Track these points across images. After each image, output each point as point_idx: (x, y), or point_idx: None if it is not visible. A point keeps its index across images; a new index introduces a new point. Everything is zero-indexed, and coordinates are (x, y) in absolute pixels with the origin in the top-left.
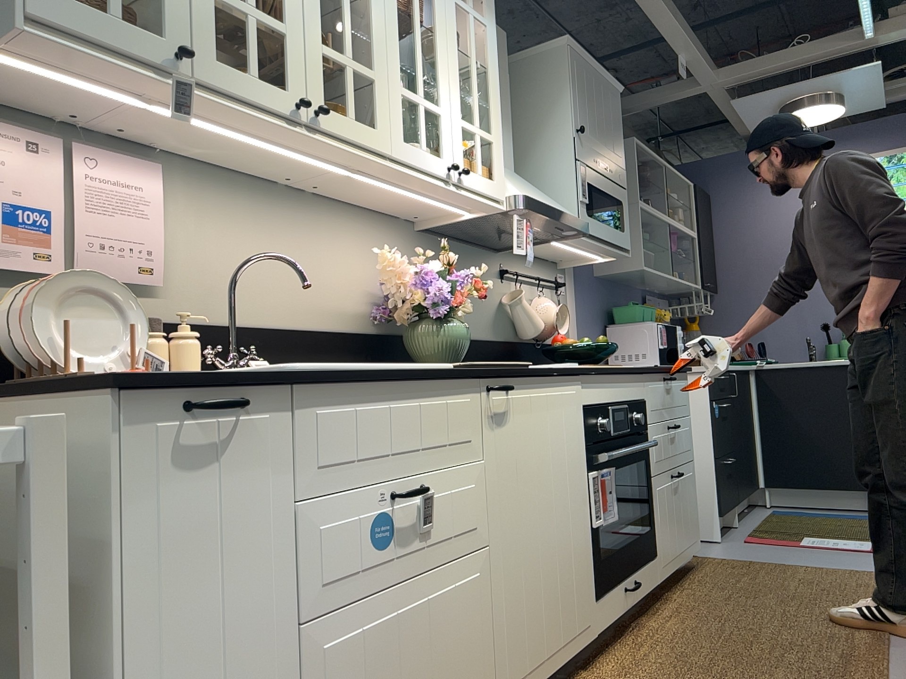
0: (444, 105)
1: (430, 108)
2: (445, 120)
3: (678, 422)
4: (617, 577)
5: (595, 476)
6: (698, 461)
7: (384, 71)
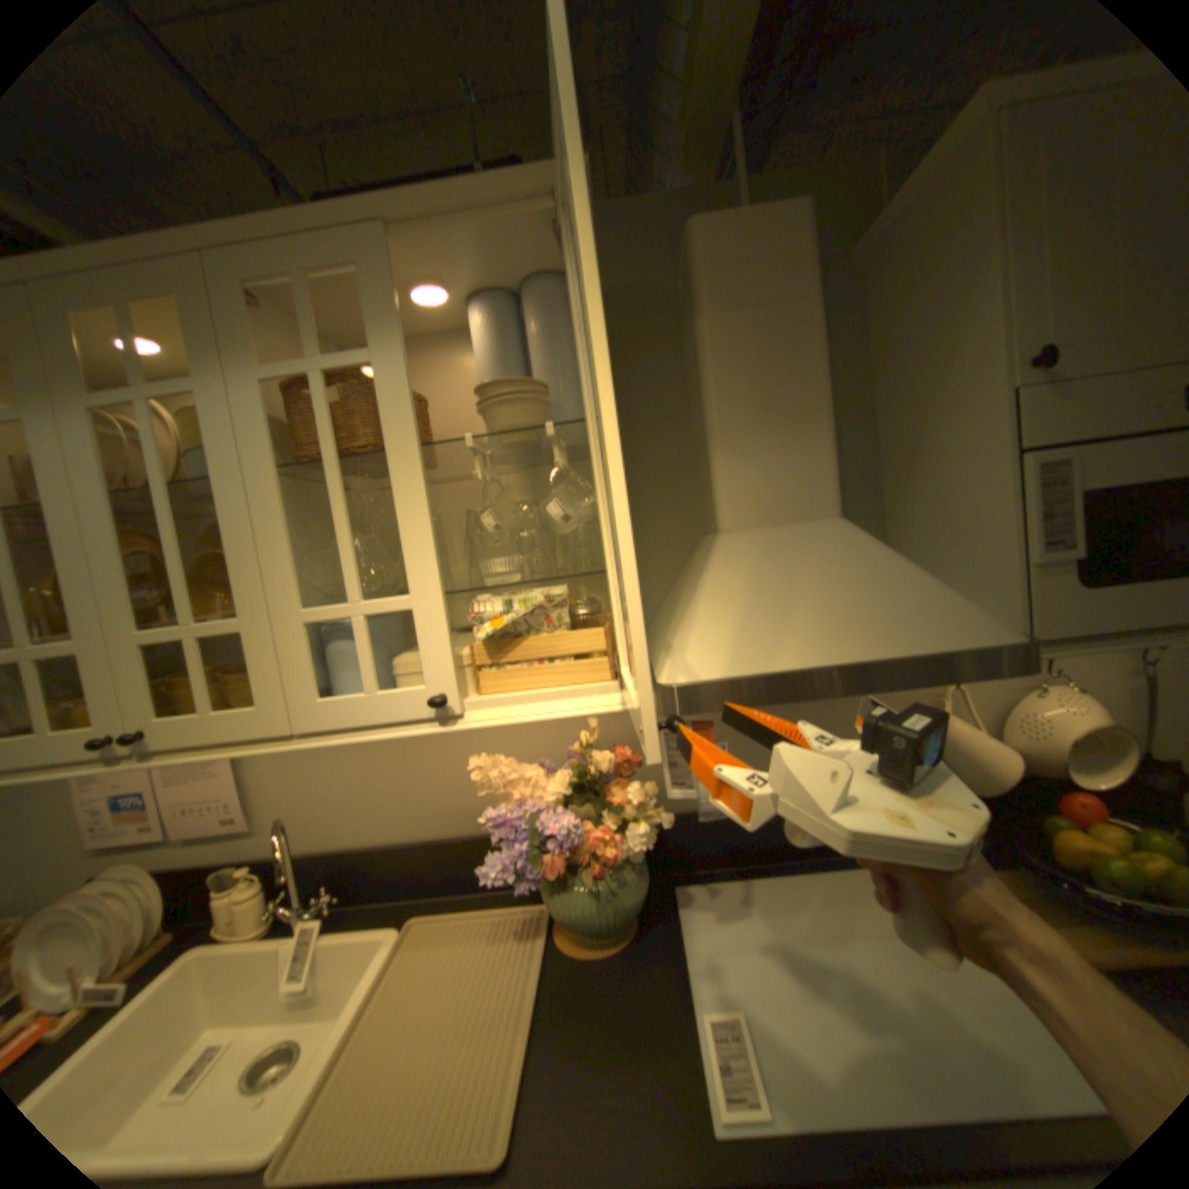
0: (418, 584)
1: (379, 610)
2: (423, 613)
3: None
4: None
5: None
6: None
7: (255, 606)
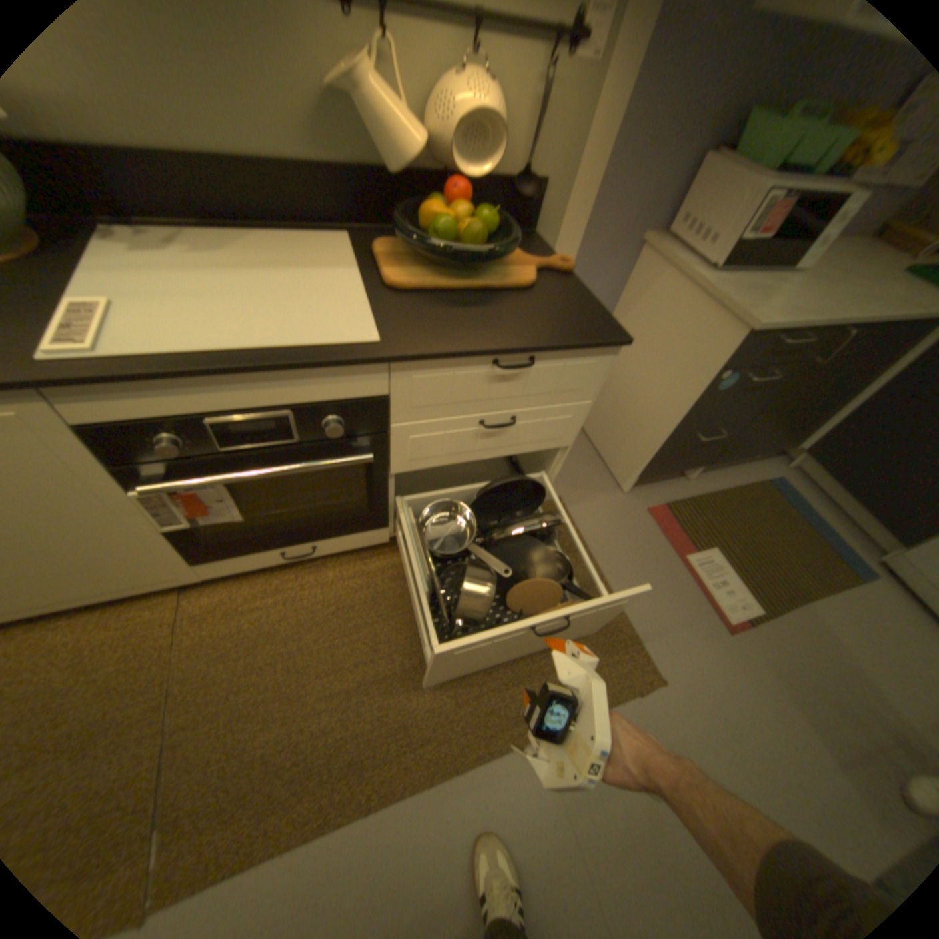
0: None
1: None
2: None
3: (527, 413)
4: (253, 548)
5: (147, 493)
6: (658, 417)
7: None
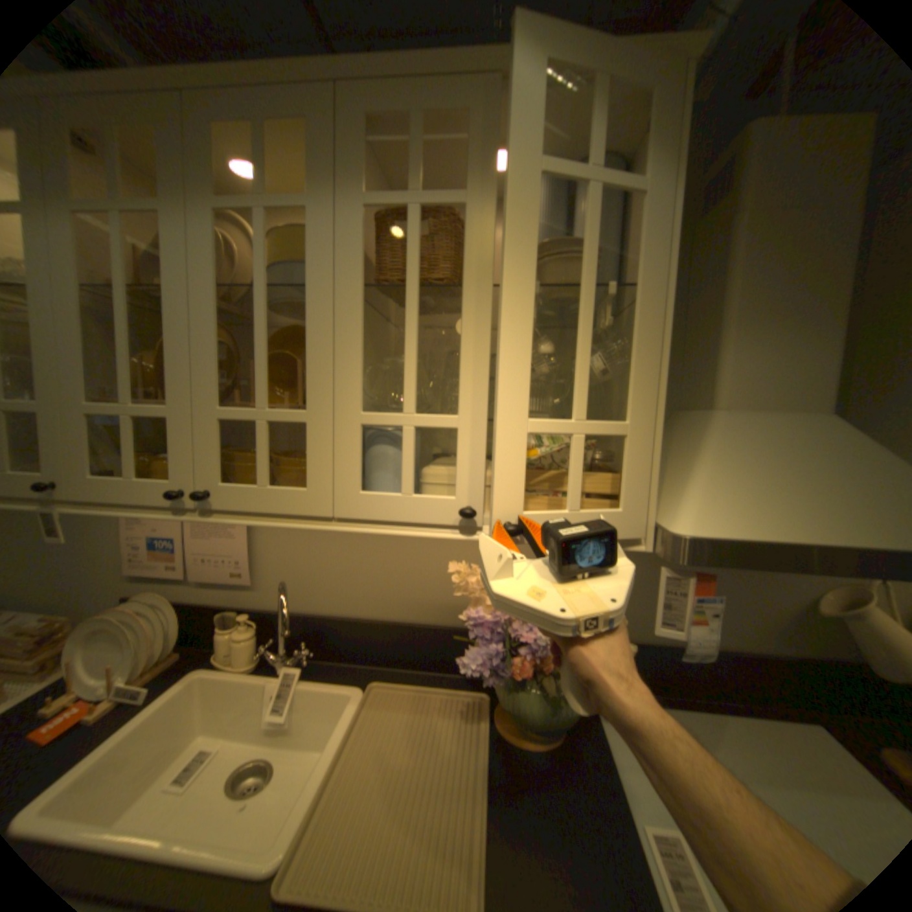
0: (467, 406)
1: (428, 423)
2: (466, 433)
3: None
4: None
5: None
6: None
7: (322, 402)
